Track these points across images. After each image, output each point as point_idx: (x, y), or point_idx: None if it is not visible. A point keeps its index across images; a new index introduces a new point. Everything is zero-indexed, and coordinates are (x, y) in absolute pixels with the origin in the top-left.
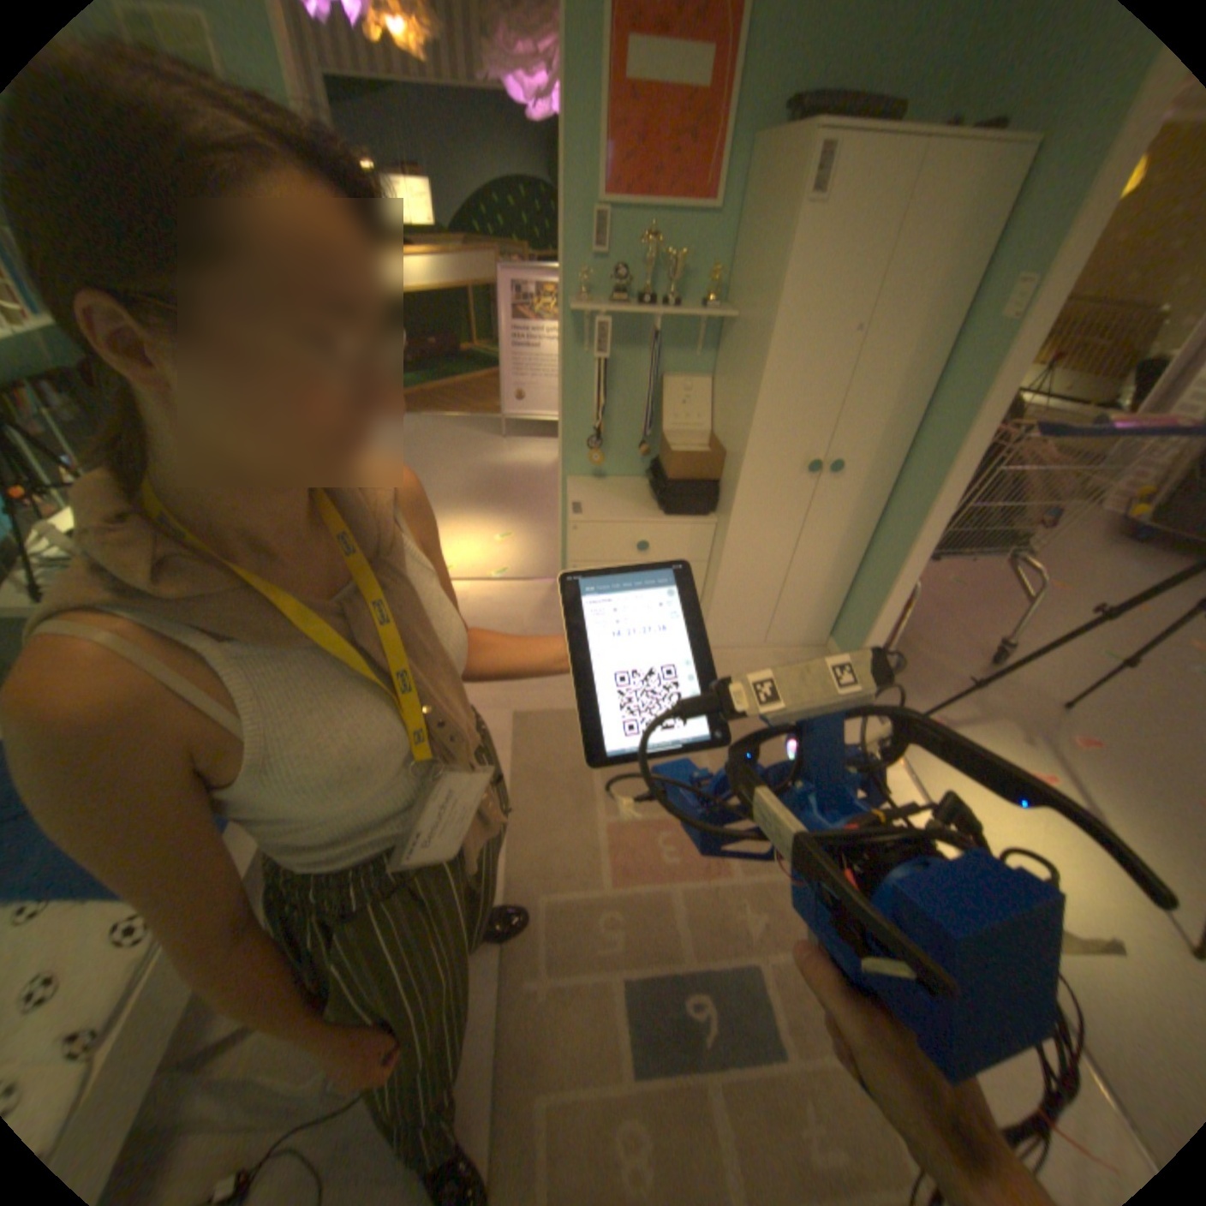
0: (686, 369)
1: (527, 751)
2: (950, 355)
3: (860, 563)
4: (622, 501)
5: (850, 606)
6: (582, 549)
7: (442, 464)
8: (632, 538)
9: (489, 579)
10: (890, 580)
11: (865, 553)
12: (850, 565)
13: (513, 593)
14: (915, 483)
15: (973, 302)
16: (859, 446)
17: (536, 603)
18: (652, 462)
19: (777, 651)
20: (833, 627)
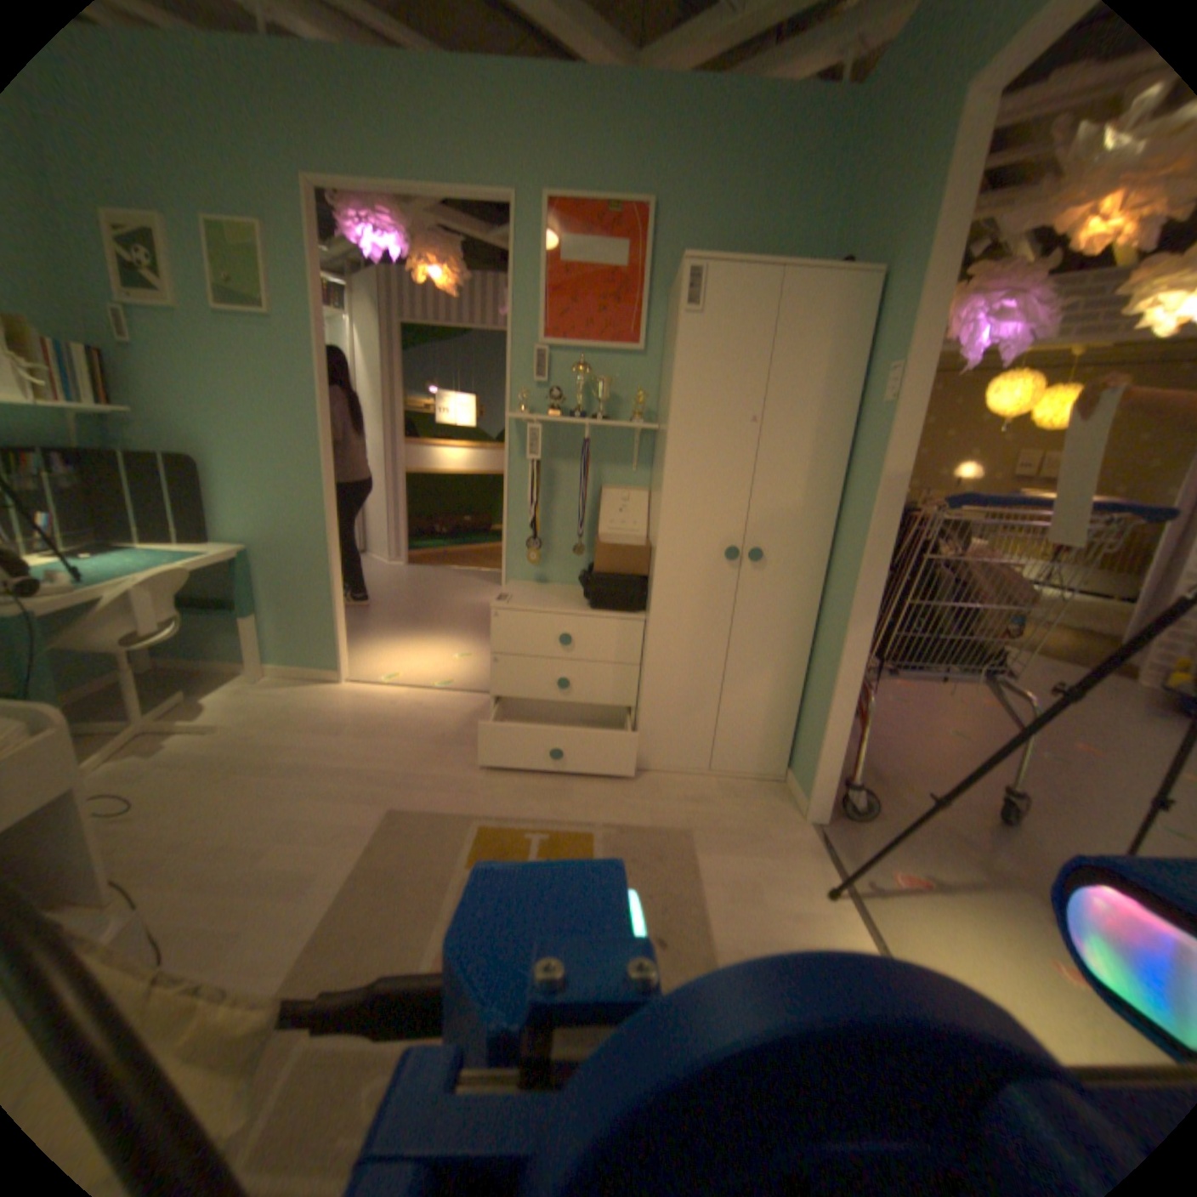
0: (623, 484)
1: (381, 855)
2: (852, 450)
3: (807, 675)
4: (553, 599)
5: (803, 729)
6: (503, 640)
7: (433, 601)
8: (555, 632)
9: (428, 689)
10: (833, 685)
11: (809, 663)
12: (795, 676)
13: (447, 703)
14: (841, 576)
15: (862, 401)
16: (777, 537)
17: (467, 713)
18: (589, 566)
19: (725, 783)
20: (790, 758)
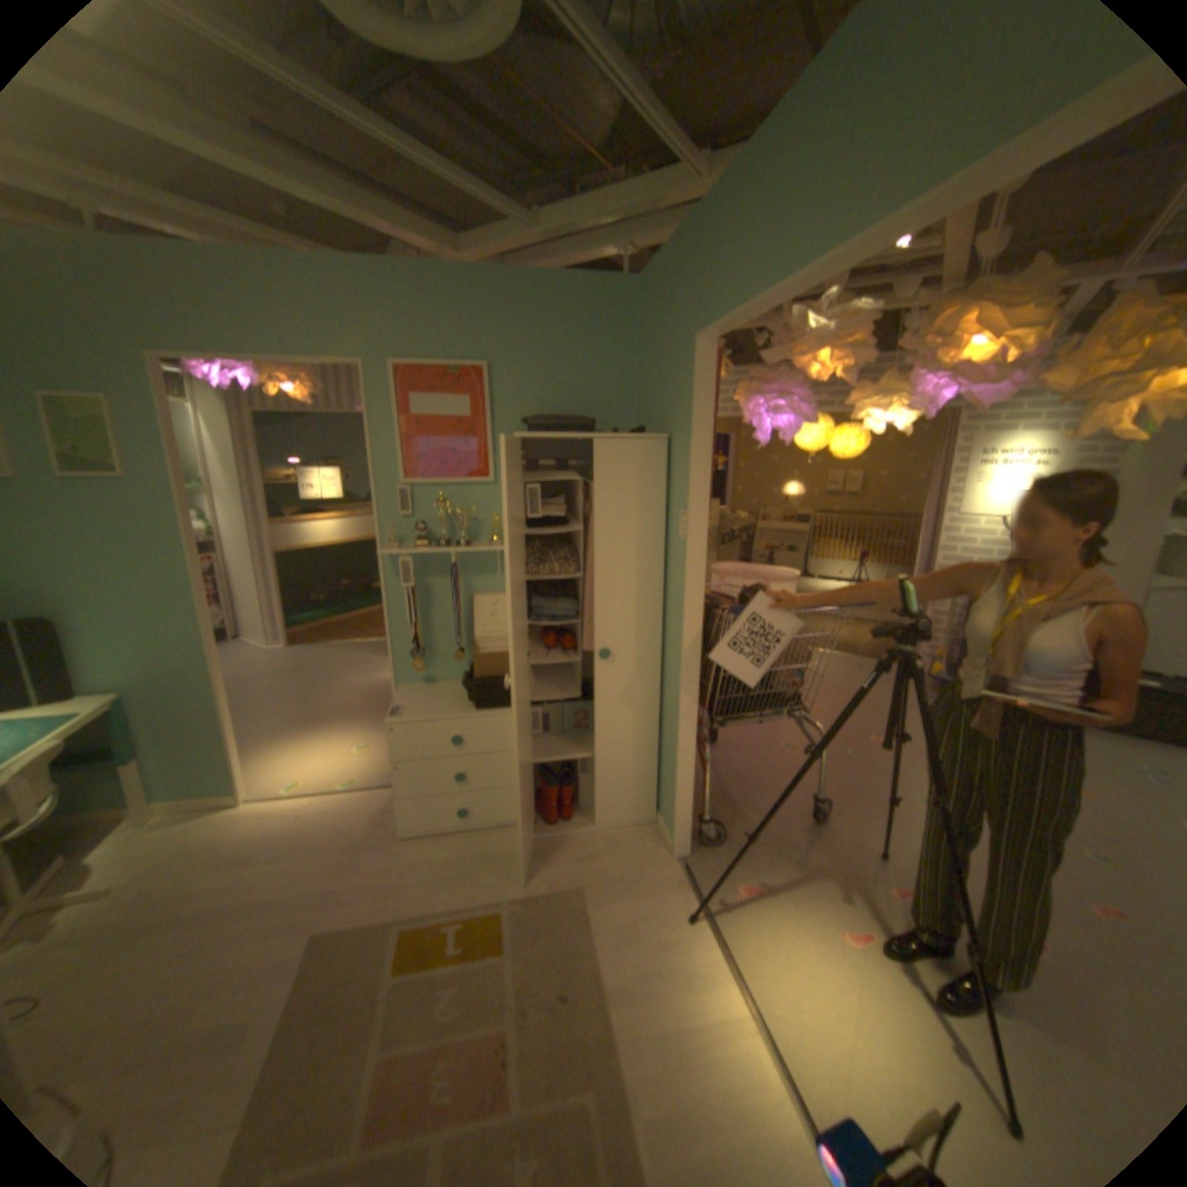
0: (492, 590)
1: (311, 982)
2: (665, 565)
3: (659, 737)
4: (442, 702)
5: (663, 779)
6: (400, 750)
7: (322, 687)
8: (448, 735)
9: (332, 794)
10: (676, 748)
11: (660, 727)
12: (650, 739)
13: (352, 805)
14: (671, 662)
15: (666, 530)
16: (619, 637)
17: (374, 812)
18: (471, 665)
19: (608, 835)
20: (657, 803)
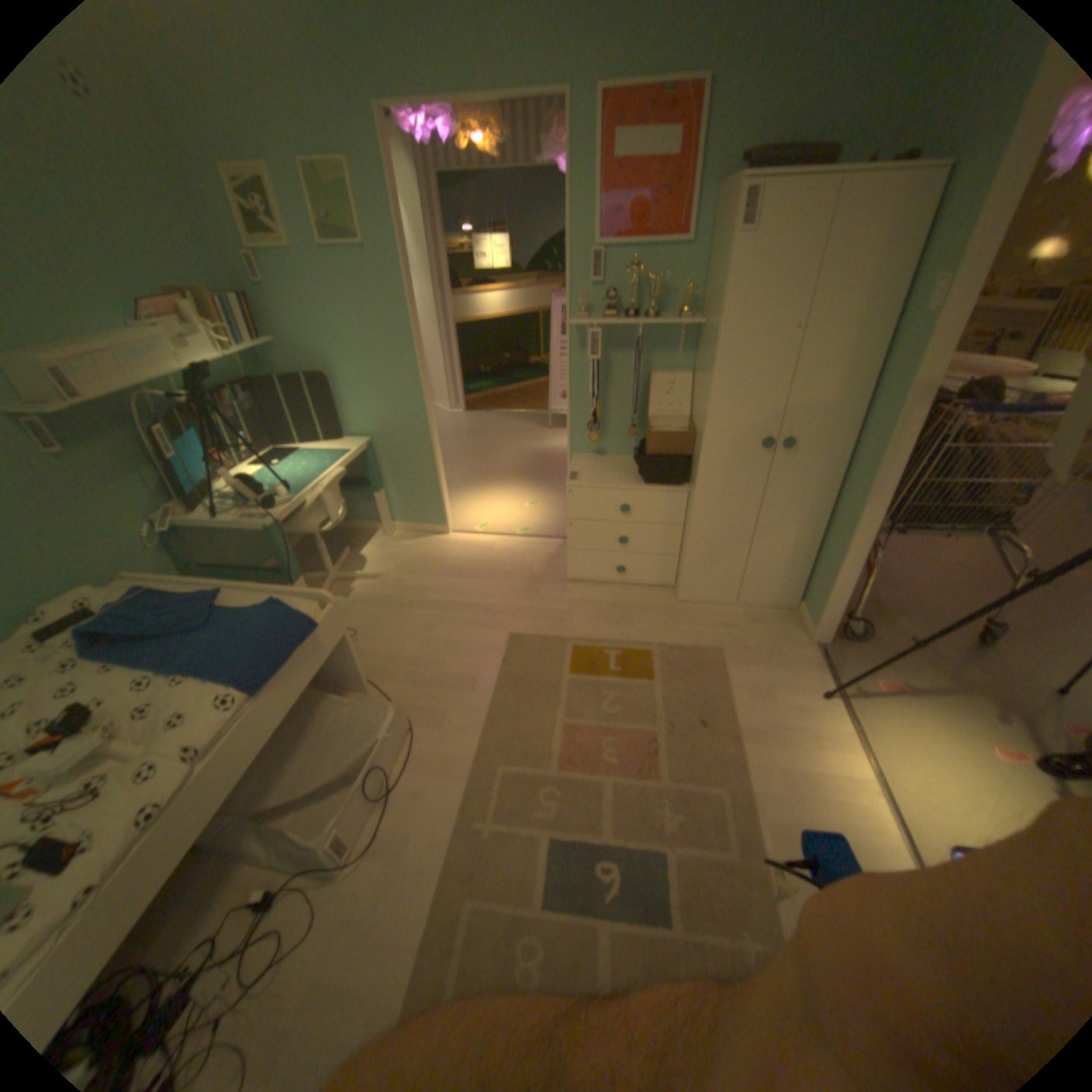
0: (674, 366)
1: (517, 663)
2: (896, 344)
3: (829, 532)
4: (616, 472)
5: (822, 573)
6: (579, 509)
7: (500, 449)
8: (620, 502)
9: (516, 535)
10: (851, 546)
11: (833, 523)
12: (819, 533)
13: (532, 547)
14: (870, 458)
15: (912, 297)
16: (815, 425)
17: (549, 555)
18: (644, 441)
19: (753, 610)
20: (808, 592)
